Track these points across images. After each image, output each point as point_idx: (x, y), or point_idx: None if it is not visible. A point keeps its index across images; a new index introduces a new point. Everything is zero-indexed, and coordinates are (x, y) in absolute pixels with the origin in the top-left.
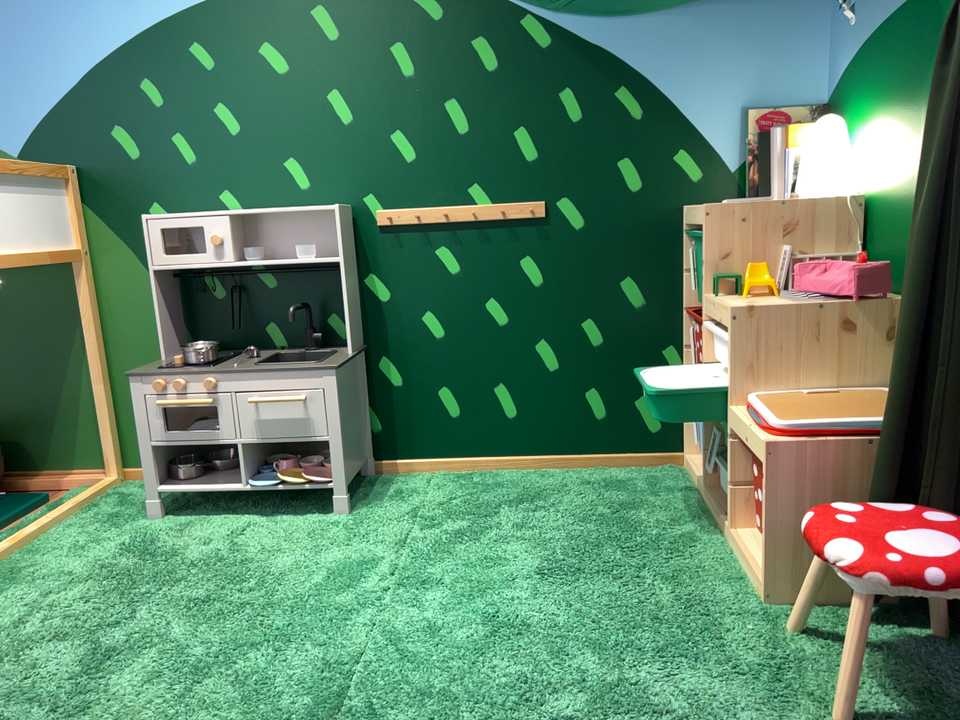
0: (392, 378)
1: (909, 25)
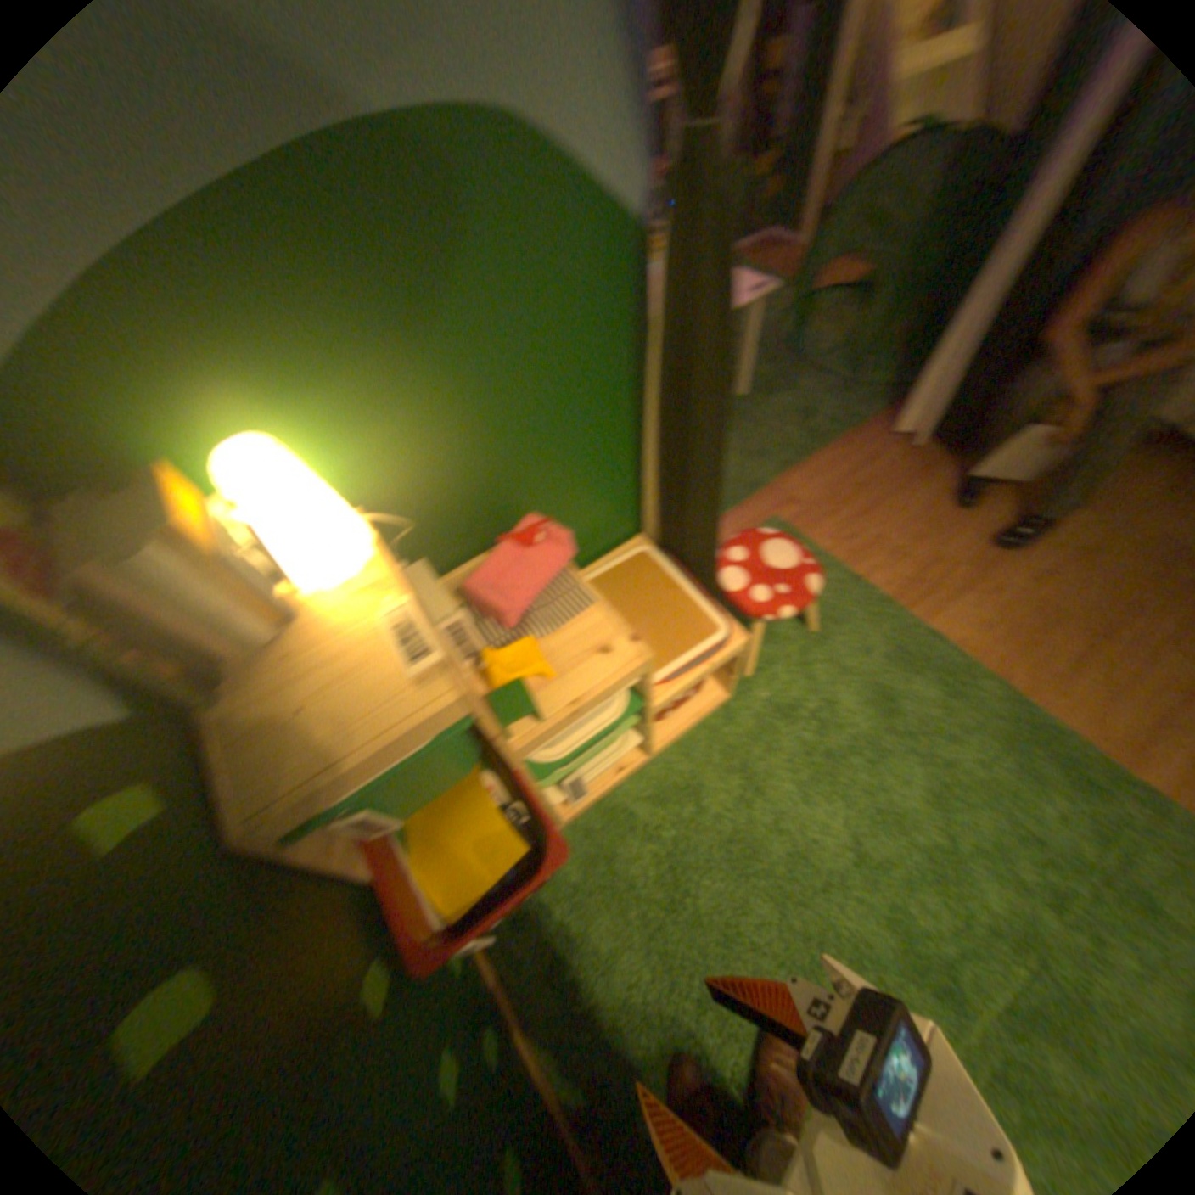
0: None
1: (341, 194)
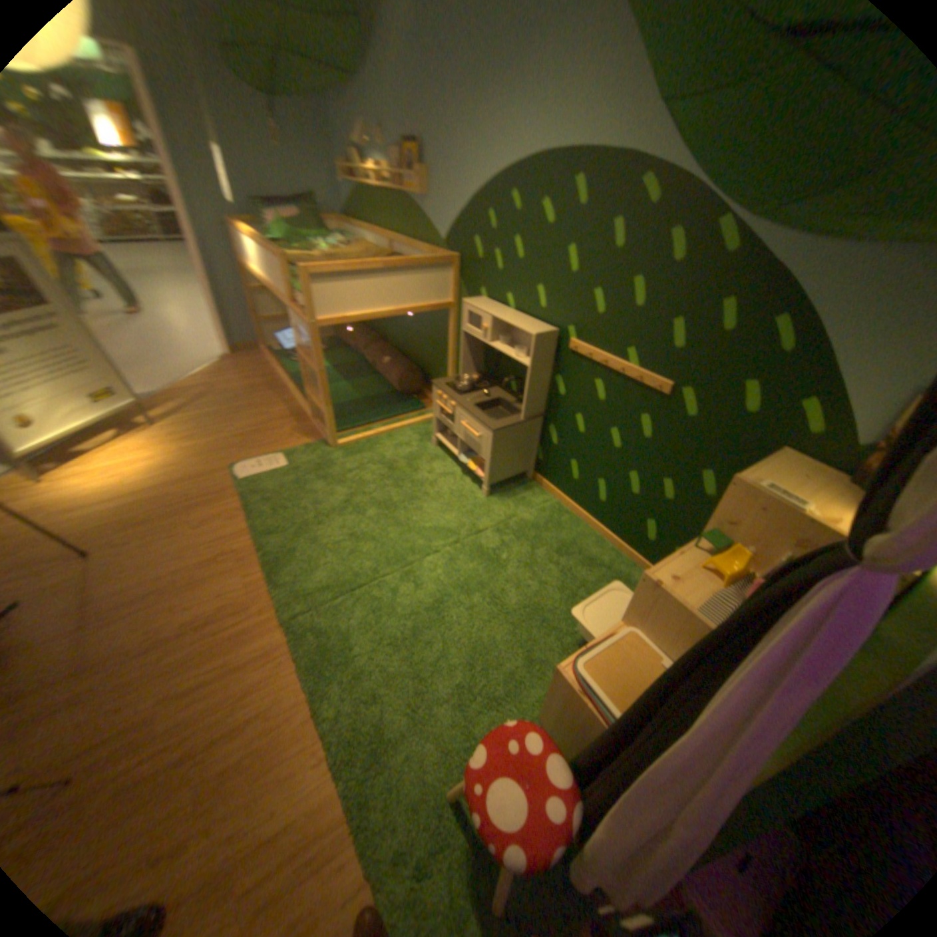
0: (553, 440)
1: None
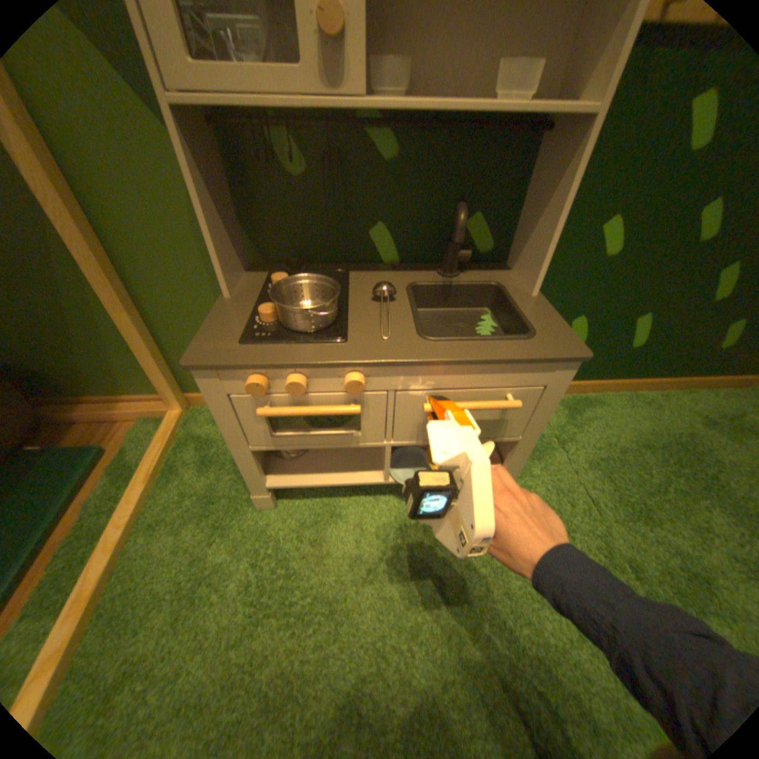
0: None
1: None
